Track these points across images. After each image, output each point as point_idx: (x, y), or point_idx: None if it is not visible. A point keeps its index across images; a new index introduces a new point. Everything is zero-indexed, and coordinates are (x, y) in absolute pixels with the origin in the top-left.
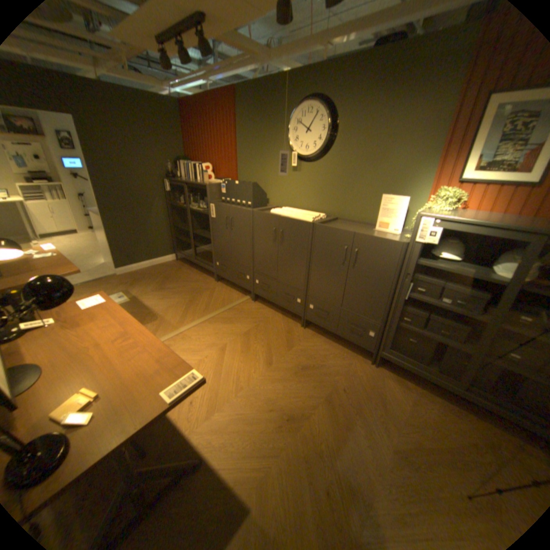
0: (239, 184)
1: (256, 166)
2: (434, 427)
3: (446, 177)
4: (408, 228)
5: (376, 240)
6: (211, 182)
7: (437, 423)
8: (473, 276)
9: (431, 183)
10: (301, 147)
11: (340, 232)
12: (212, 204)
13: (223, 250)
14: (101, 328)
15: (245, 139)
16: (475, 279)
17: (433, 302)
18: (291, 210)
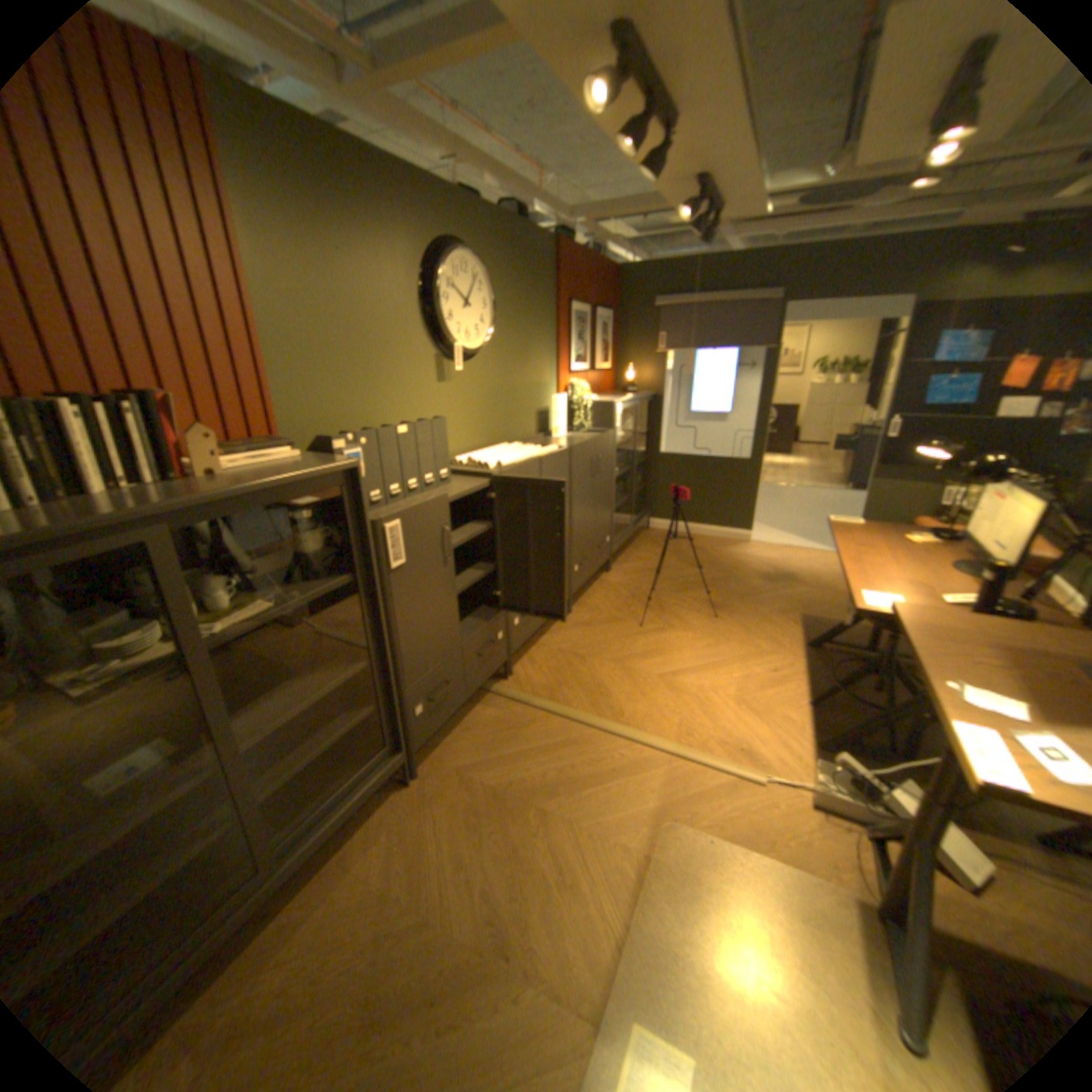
0: (413, 432)
1: (350, 380)
2: (656, 556)
3: (565, 371)
4: (576, 424)
5: (605, 438)
6: (248, 467)
7: (651, 555)
8: (625, 441)
9: (557, 378)
10: (460, 335)
11: (588, 444)
12: (393, 523)
13: (437, 642)
14: (884, 569)
15: (291, 294)
16: (625, 442)
17: (617, 476)
18: (489, 454)
